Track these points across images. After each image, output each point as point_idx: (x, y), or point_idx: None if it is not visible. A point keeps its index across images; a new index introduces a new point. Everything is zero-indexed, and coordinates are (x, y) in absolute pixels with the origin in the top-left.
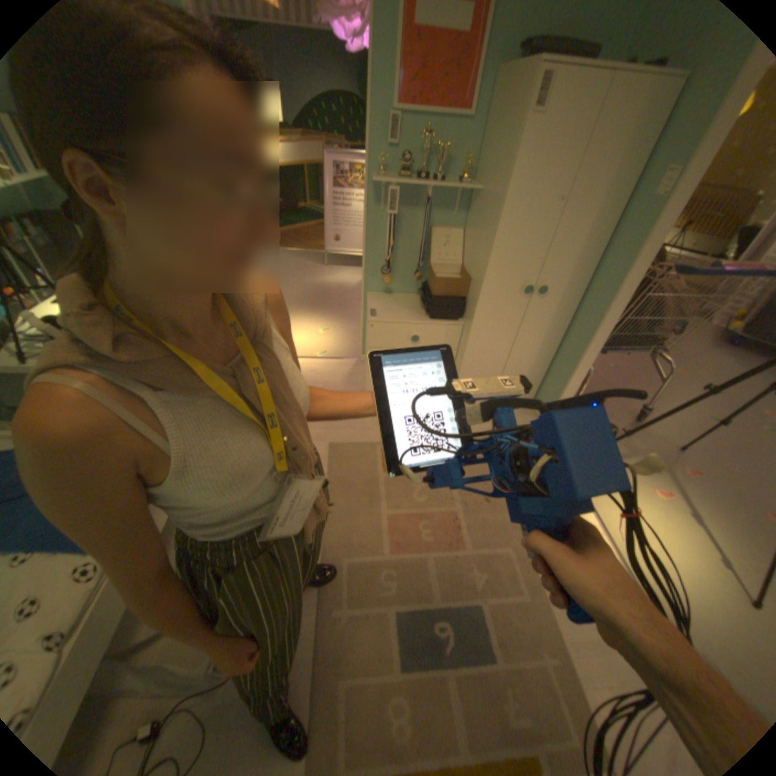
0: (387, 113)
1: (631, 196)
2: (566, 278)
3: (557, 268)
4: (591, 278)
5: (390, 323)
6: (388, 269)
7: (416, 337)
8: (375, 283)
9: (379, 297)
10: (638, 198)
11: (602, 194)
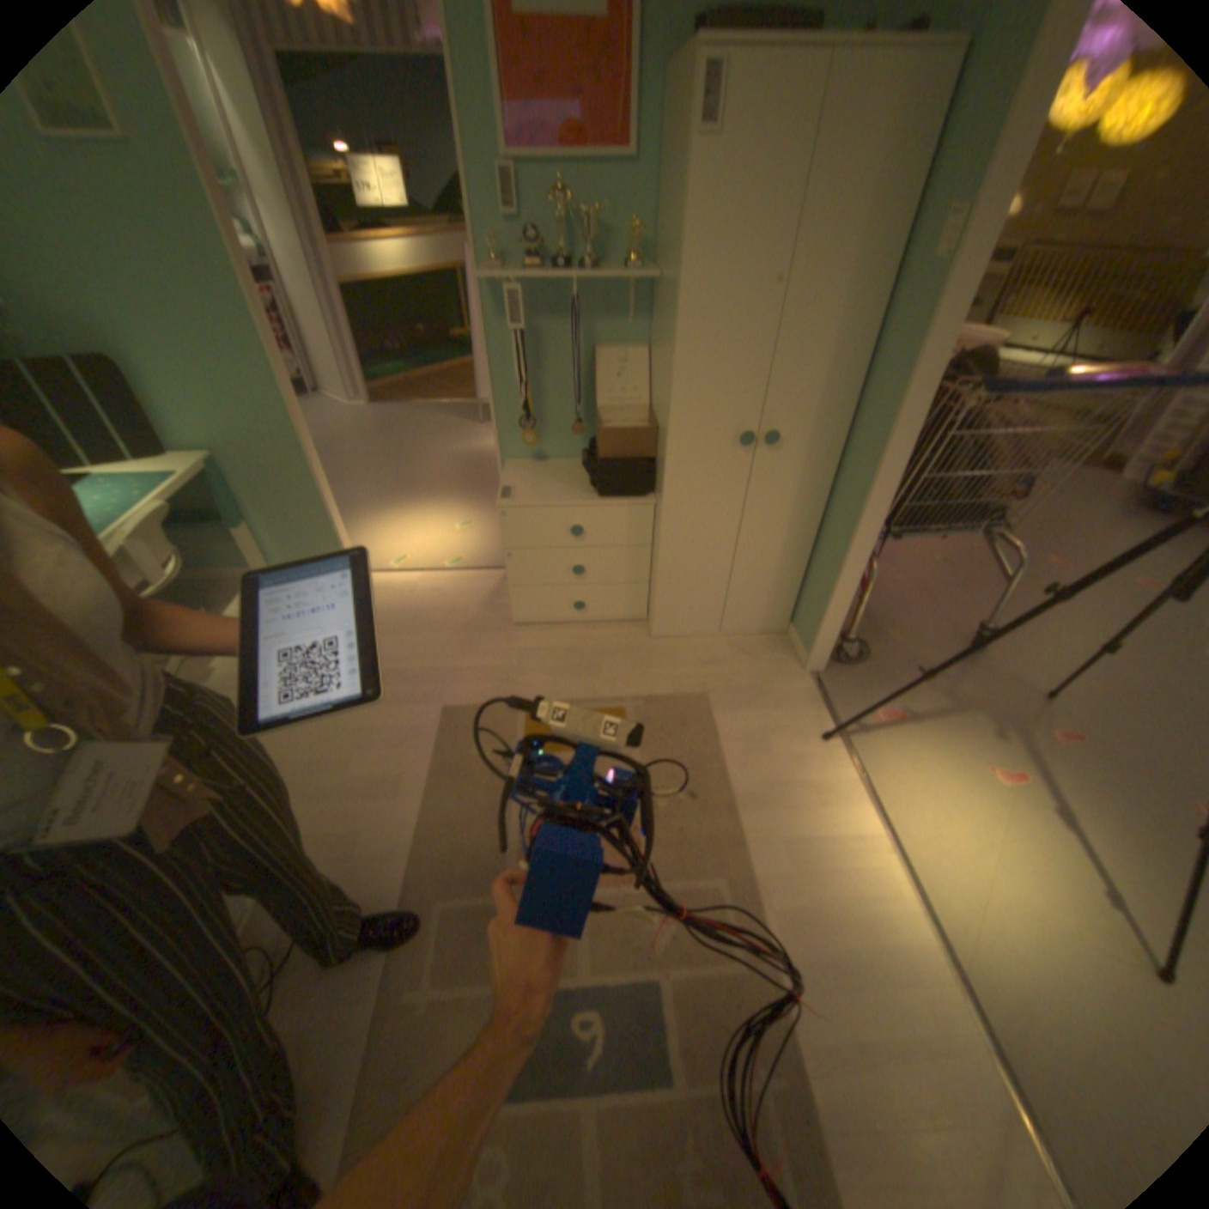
0: (492, 163)
1: (901, 264)
2: (810, 413)
3: (792, 397)
4: (855, 412)
5: (532, 506)
6: (535, 419)
7: (578, 527)
8: (517, 443)
9: (524, 465)
10: (911, 266)
11: (848, 264)
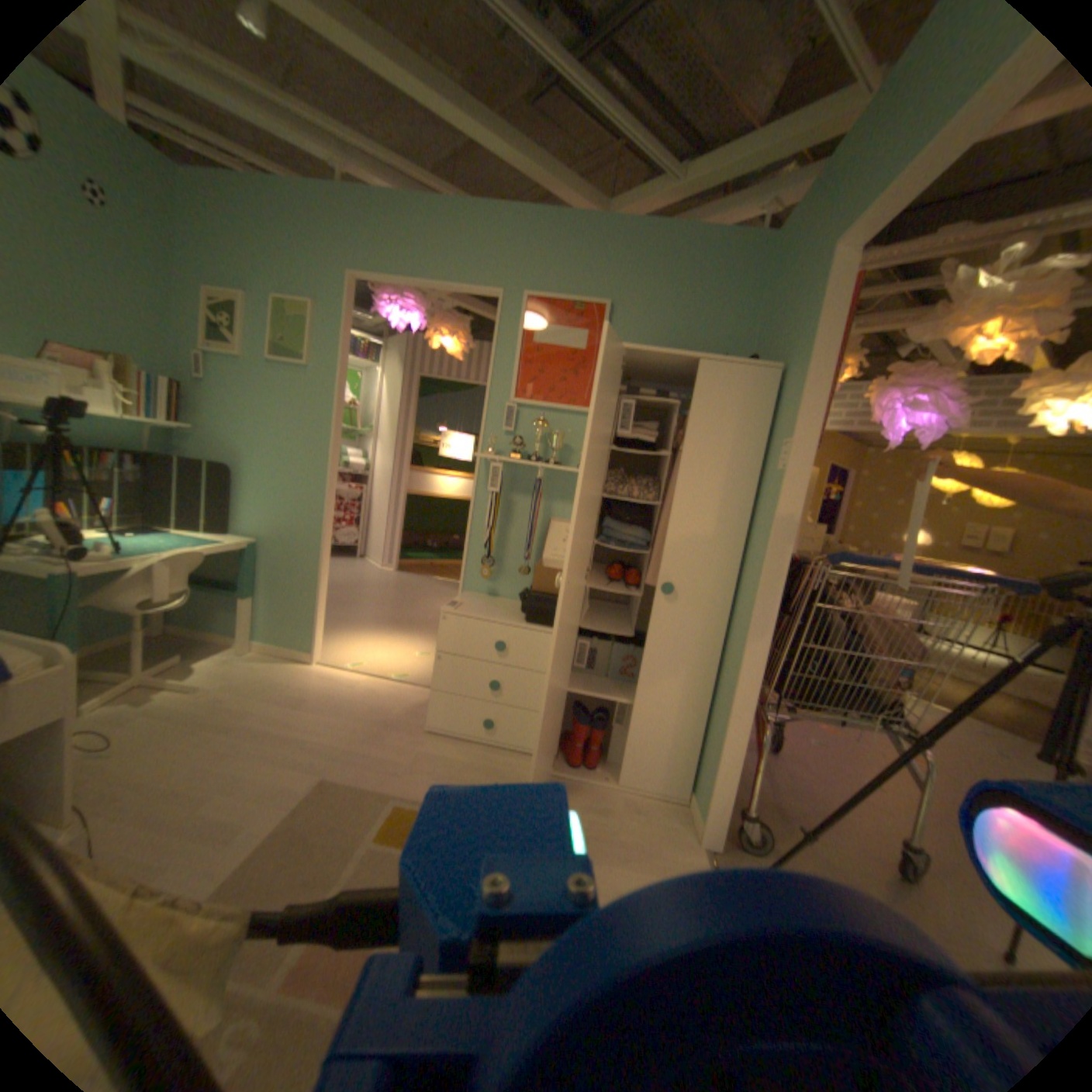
0: (504, 407)
1: (760, 481)
2: (699, 577)
3: (683, 561)
4: (738, 584)
5: (468, 619)
6: (495, 565)
7: (501, 645)
8: (477, 581)
9: (477, 597)
10: (766, 481)
11: (720, 475)
